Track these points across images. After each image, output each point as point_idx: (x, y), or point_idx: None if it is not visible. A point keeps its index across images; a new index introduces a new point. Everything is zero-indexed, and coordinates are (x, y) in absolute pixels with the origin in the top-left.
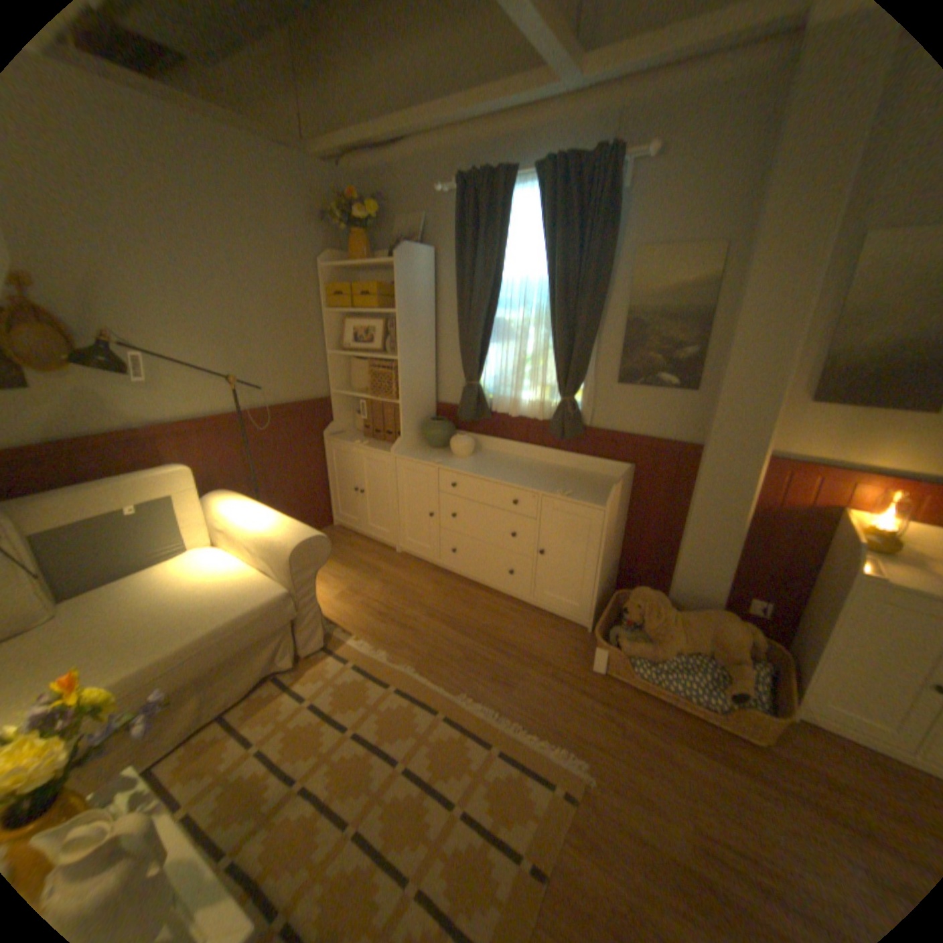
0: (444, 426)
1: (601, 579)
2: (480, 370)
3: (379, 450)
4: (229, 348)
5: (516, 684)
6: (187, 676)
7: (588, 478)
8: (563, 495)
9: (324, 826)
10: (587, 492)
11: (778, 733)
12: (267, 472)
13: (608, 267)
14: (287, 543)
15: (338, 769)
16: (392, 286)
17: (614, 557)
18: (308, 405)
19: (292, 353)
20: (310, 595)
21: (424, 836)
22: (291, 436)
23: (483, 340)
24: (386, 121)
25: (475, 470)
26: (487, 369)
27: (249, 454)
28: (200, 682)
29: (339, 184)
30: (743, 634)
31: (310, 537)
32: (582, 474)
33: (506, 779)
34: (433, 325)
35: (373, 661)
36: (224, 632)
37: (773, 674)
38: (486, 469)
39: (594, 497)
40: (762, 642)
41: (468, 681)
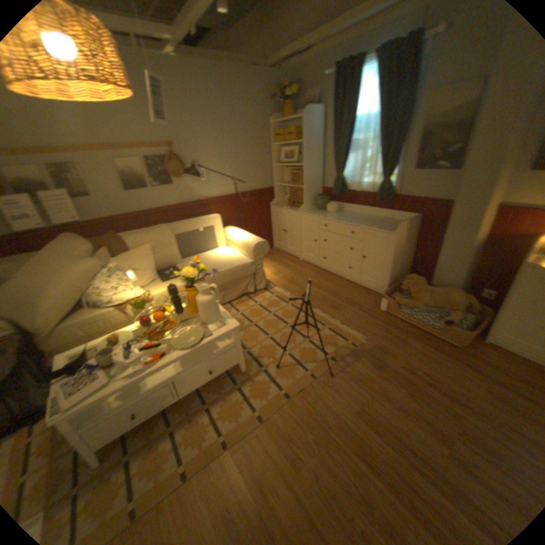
0: (323, 198)
1: (392, 271)
2: (342, 168)
3: (292, 211)
4: (232, 166)
5: (341, 310)
6: (219, 282)
7: (394, 222)
8: (375, 228)
9: (261, 334)
10: (389, 227)
11: (465, 339)
12: (246, 221)
13: (410, 104)
14: (252, 243)
15: (266, 322)
16: (302, 128)
17: (404, 263)
18: (263, 191)
19: (257, 167)
20: (260, 265)
21: (294, 342)
22: (255, 206)
23: (345, 152)
24: (302, 41)
25: (335, 218)
26: (346, 167)
27: (239, 213)
28: (223, 287)
29: (280, 79)
30: (462, 297)
31: (260, 241)
32: (392, 220)
33: (328, 335)
34: (321, 147)
35: (283, 295)
36: (230, 271)
37: (479, 320)
38: (341, 218)
39: (391, 229)
40: (475, 304)
41: (321, 306)
